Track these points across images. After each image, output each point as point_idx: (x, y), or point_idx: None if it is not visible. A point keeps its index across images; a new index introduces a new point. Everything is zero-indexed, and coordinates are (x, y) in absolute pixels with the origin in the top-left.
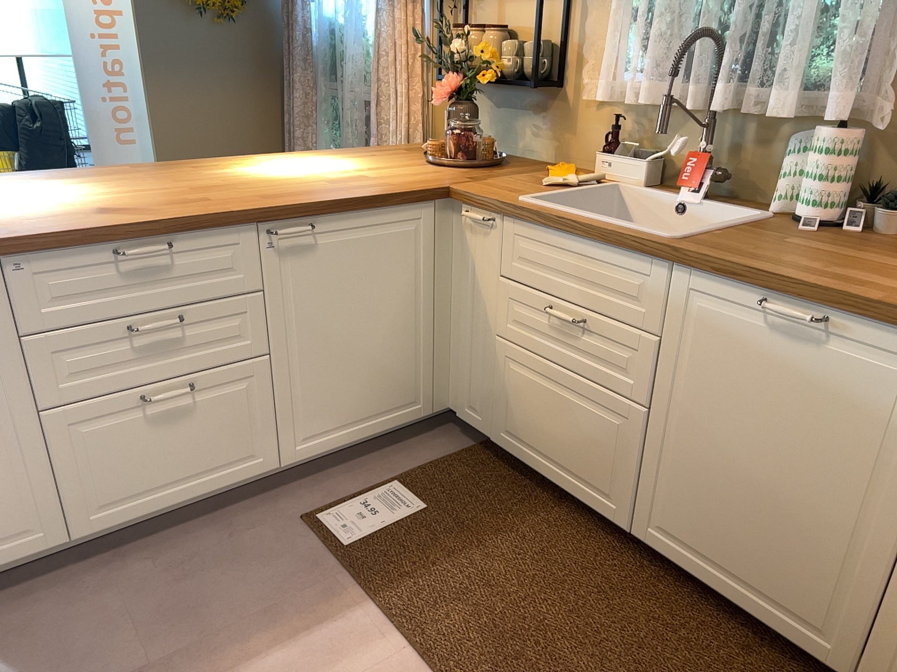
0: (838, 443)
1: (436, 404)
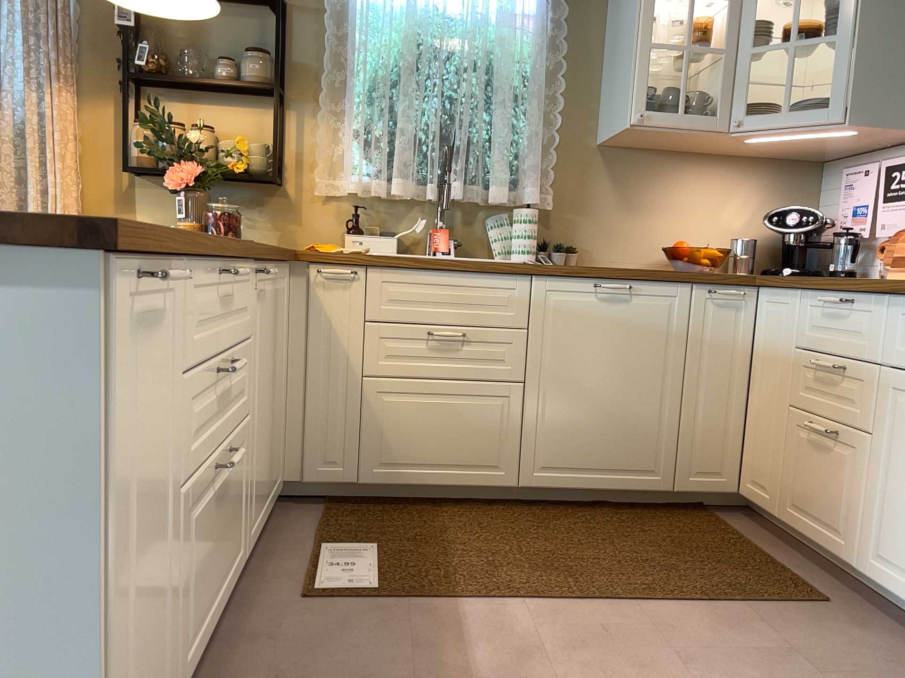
0: (646, 353)
1: (281, 478)
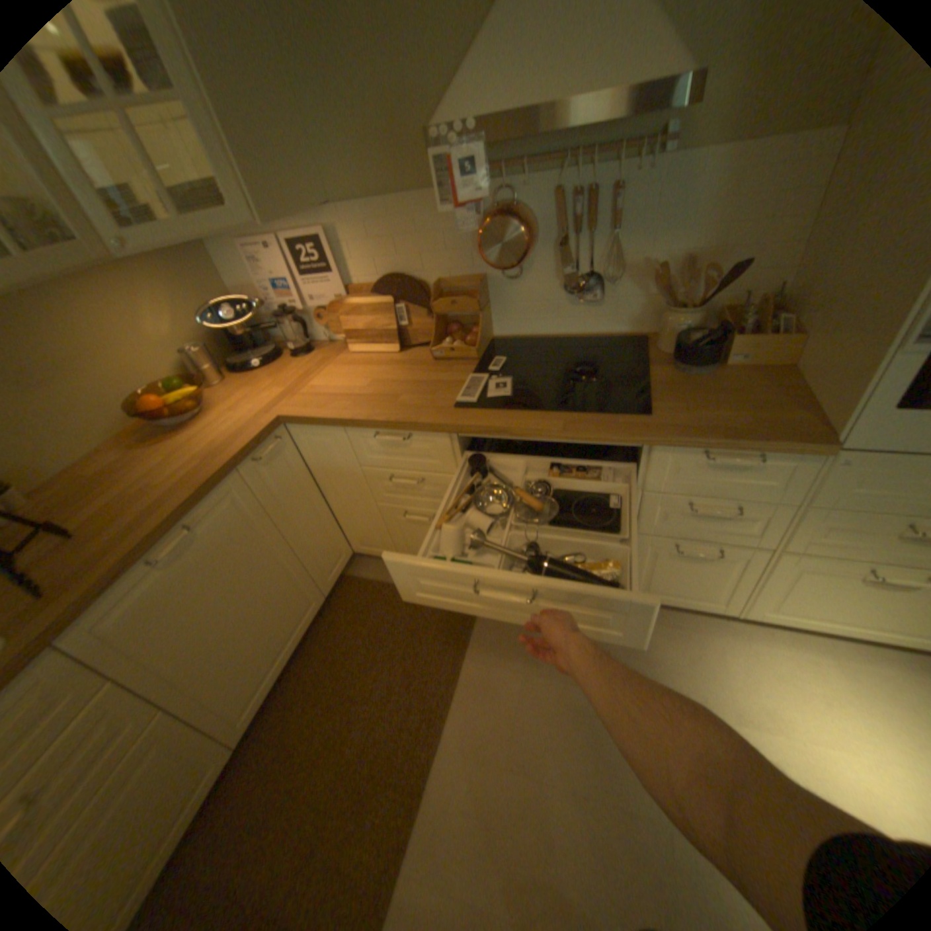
0: (244, 554)
1: None
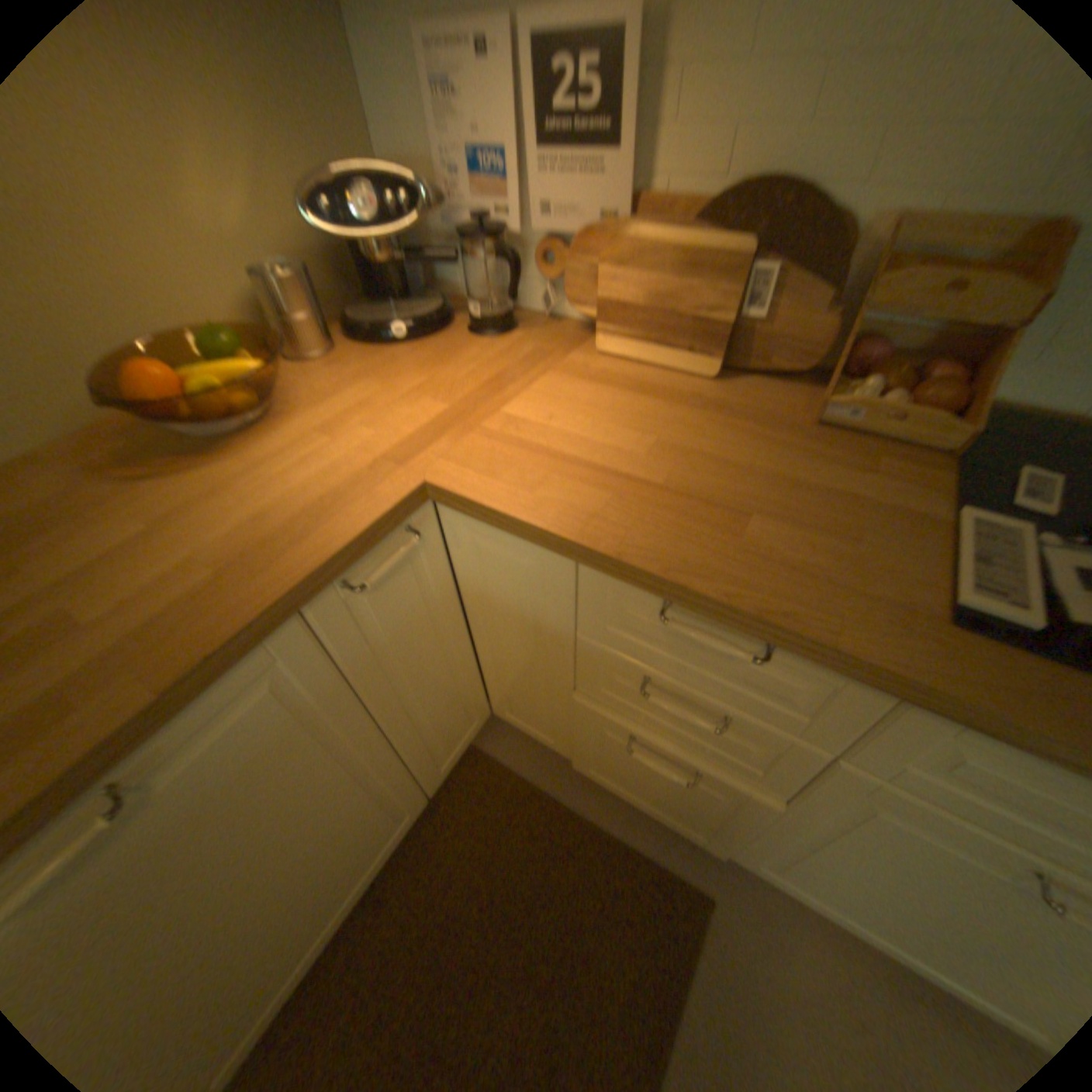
0: (284, 789)
1: None
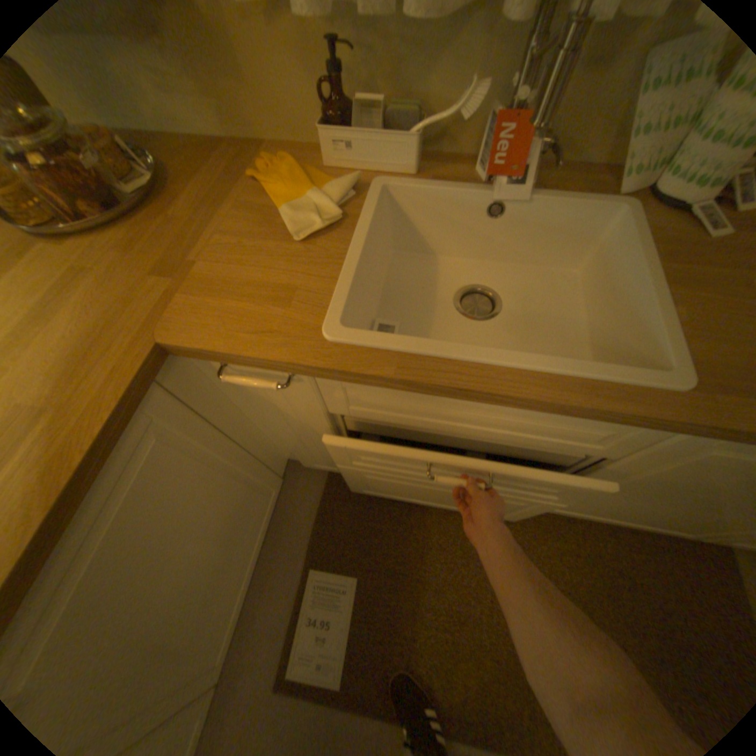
0: None
1: (281, 471)
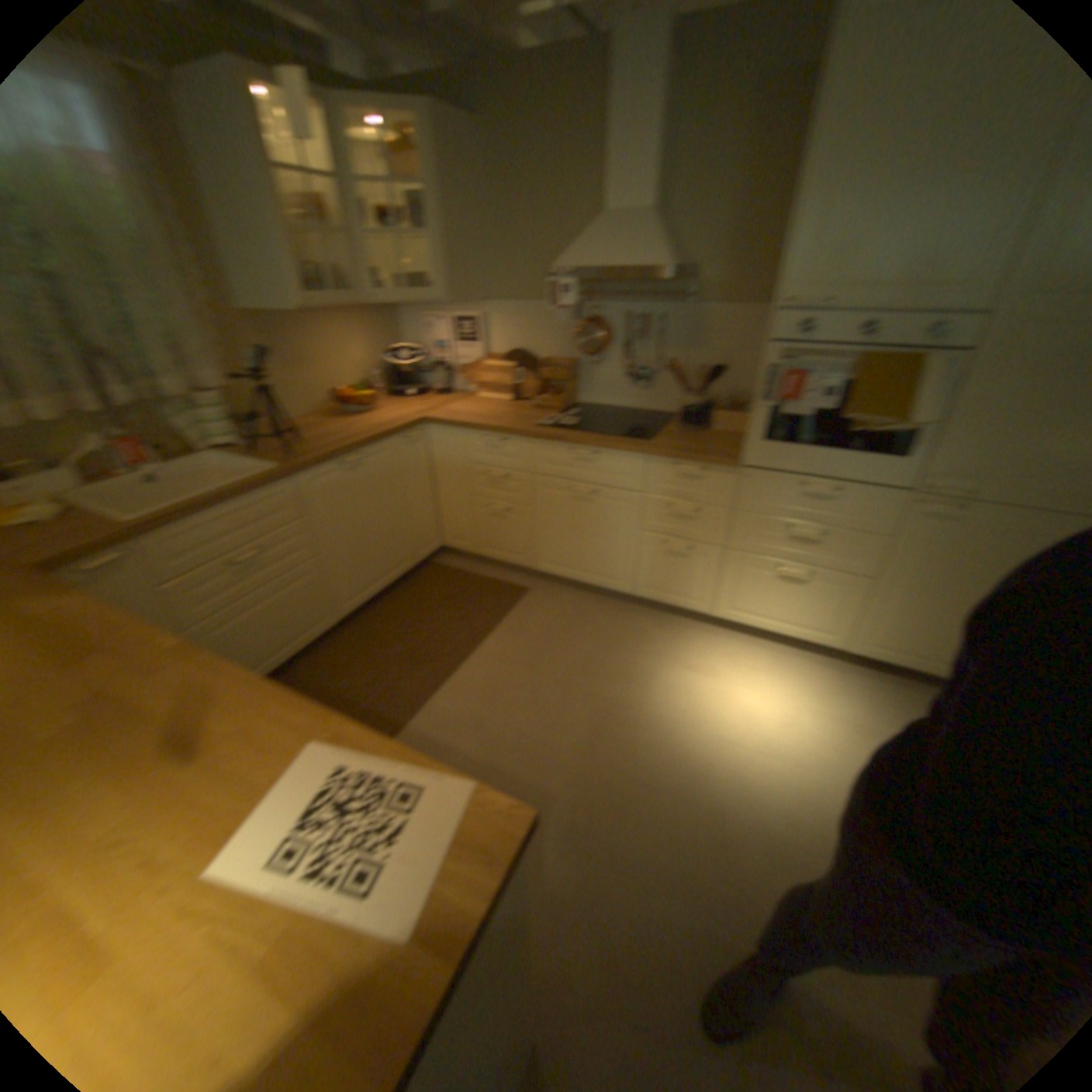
0: (387, 494)
1: None
